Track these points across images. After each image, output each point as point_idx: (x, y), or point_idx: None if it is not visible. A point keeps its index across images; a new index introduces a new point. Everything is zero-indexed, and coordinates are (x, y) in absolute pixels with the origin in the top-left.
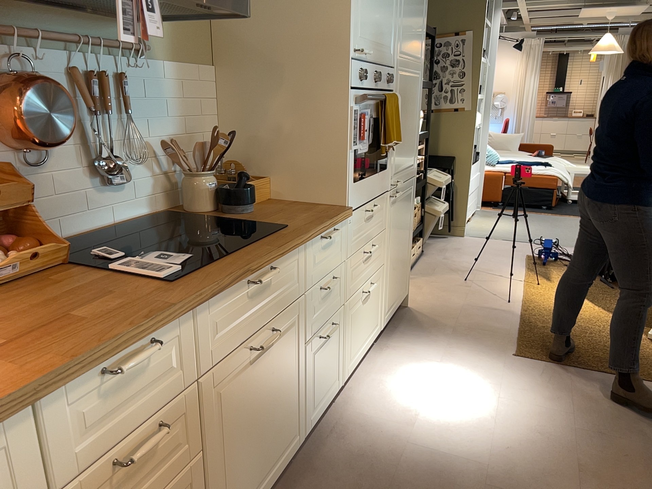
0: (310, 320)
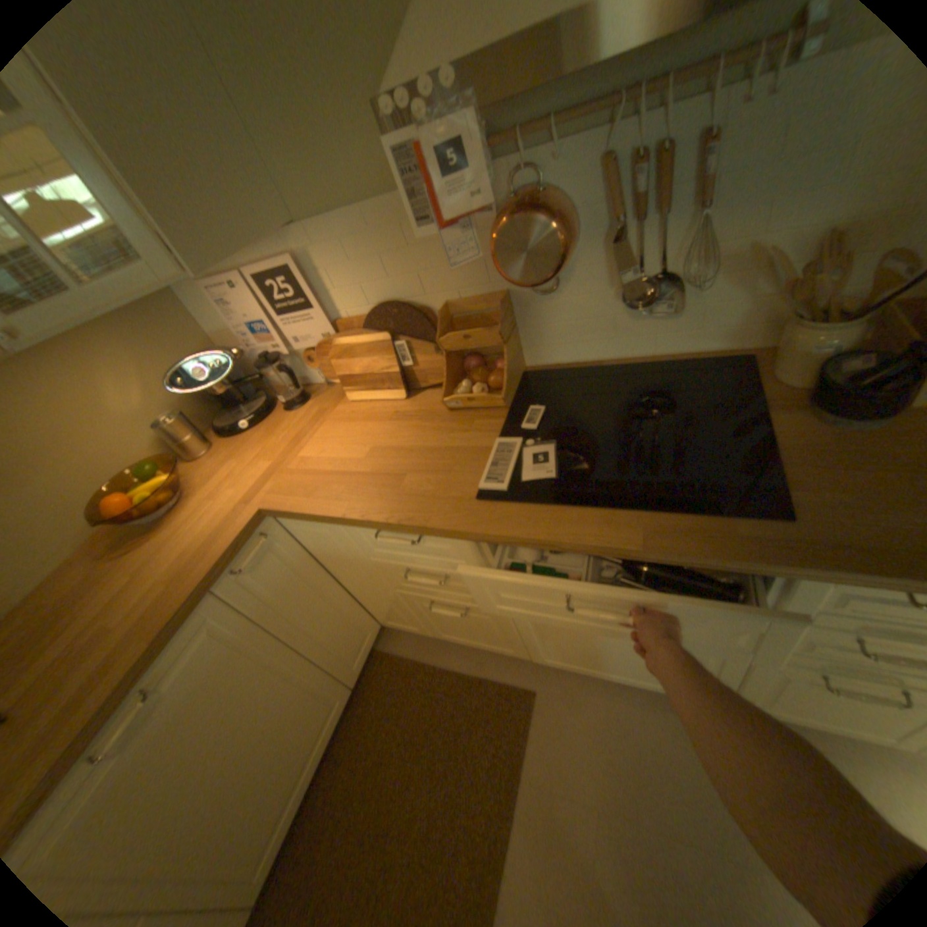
0: (794, 648)
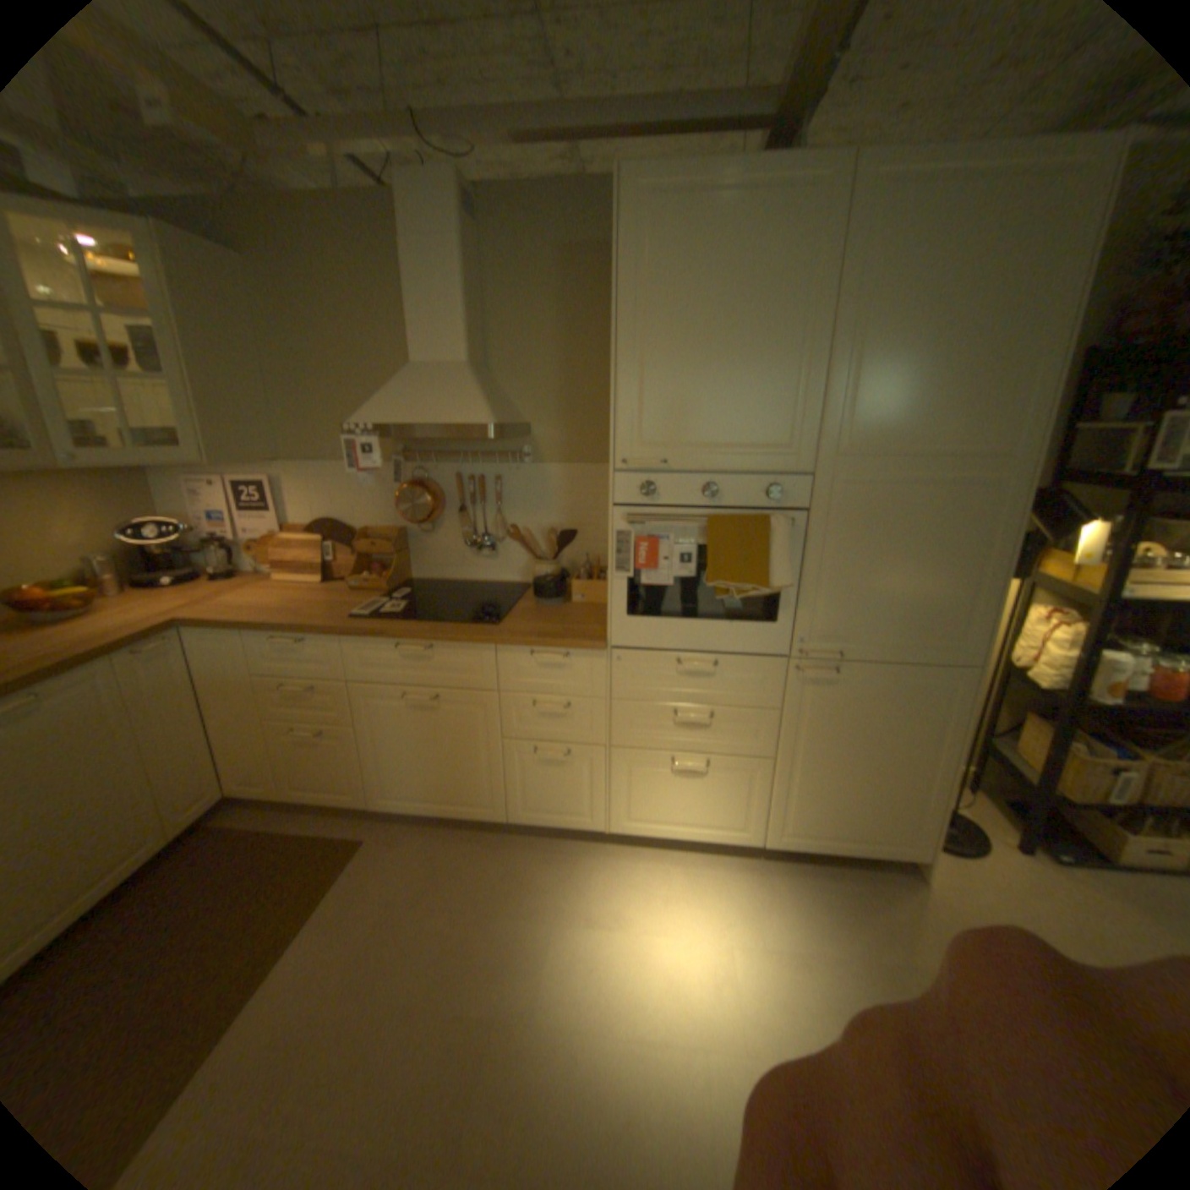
0: (513, 722)
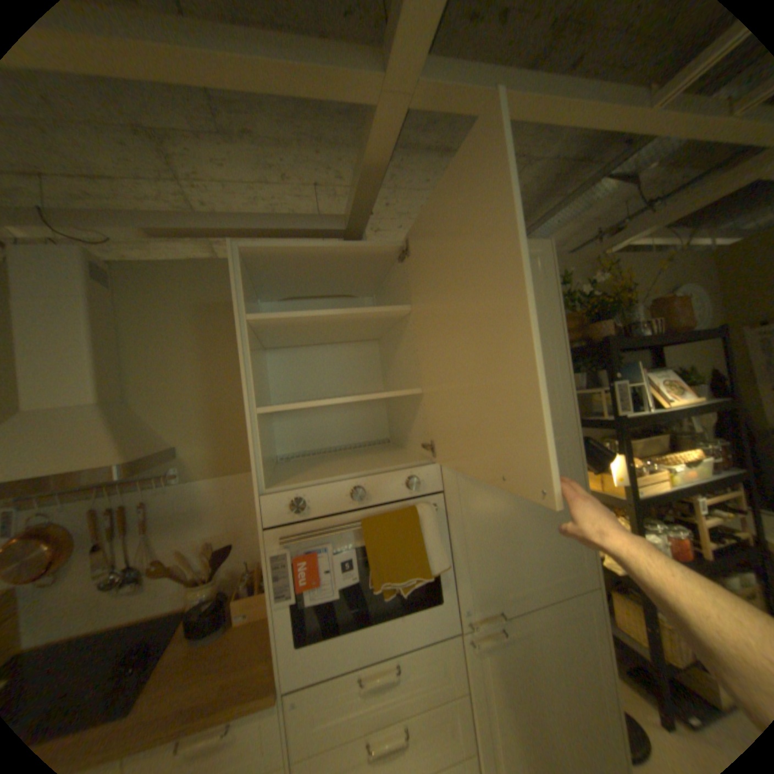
0: None
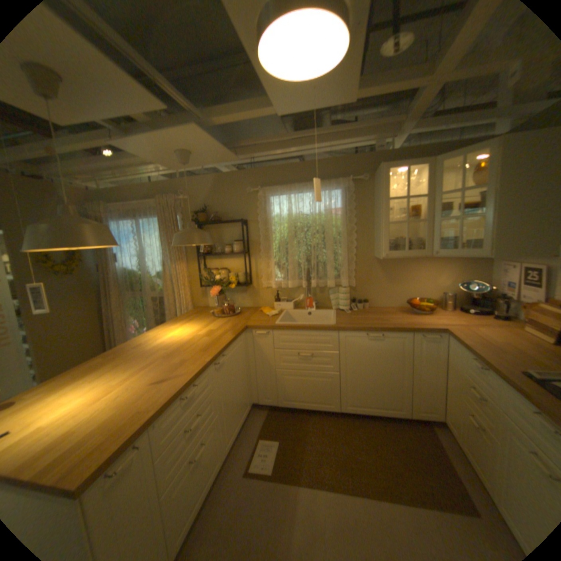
0: None
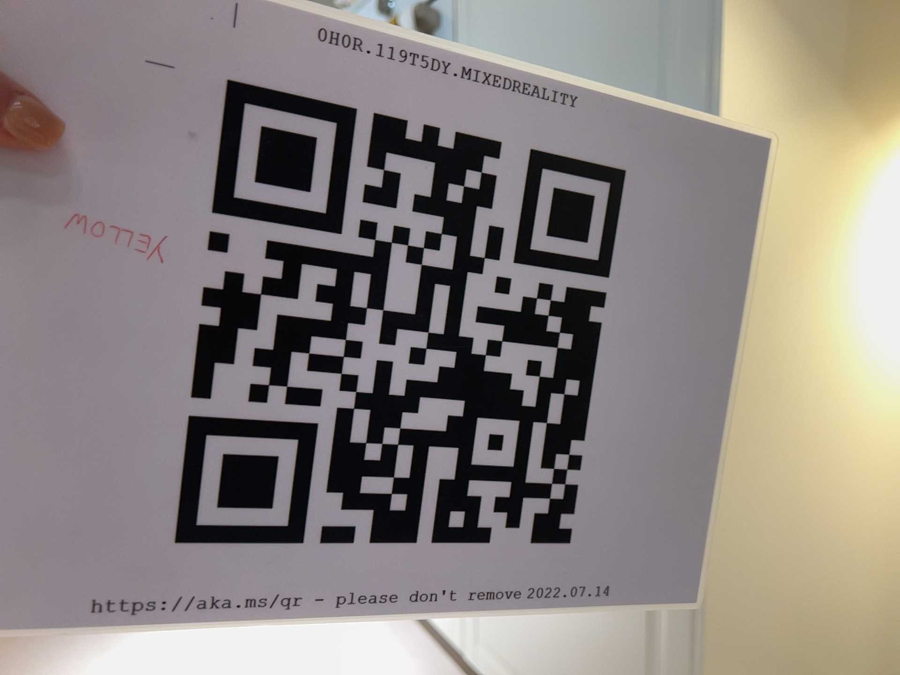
0: None
